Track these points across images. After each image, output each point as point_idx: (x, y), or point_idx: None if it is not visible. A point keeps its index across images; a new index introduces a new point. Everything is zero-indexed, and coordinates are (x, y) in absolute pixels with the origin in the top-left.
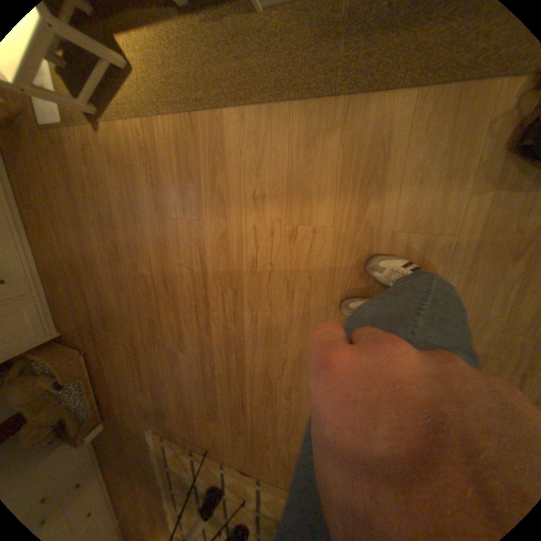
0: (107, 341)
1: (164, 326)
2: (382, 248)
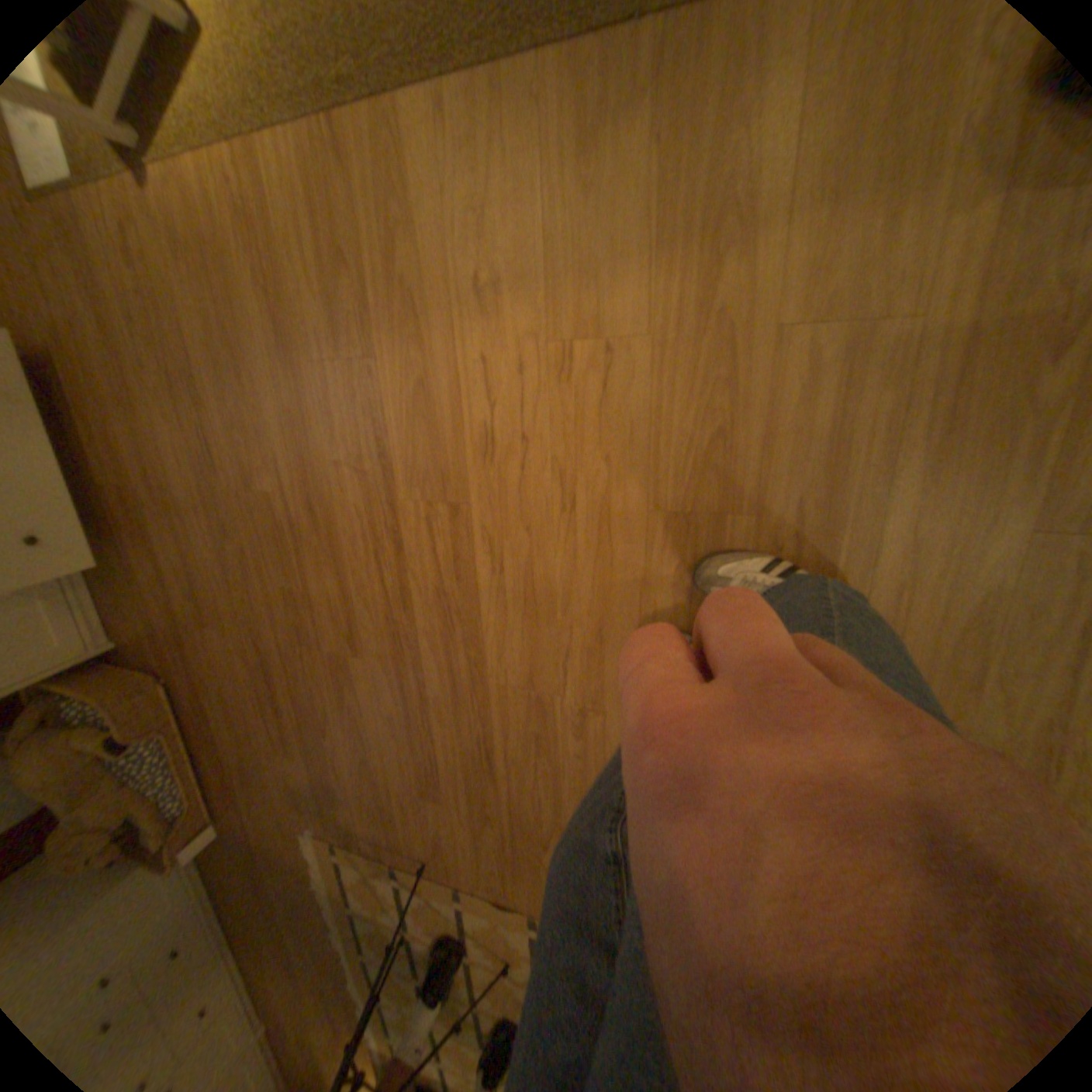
0: (209, 648)
1: (317, 603)
2: (756, 369)
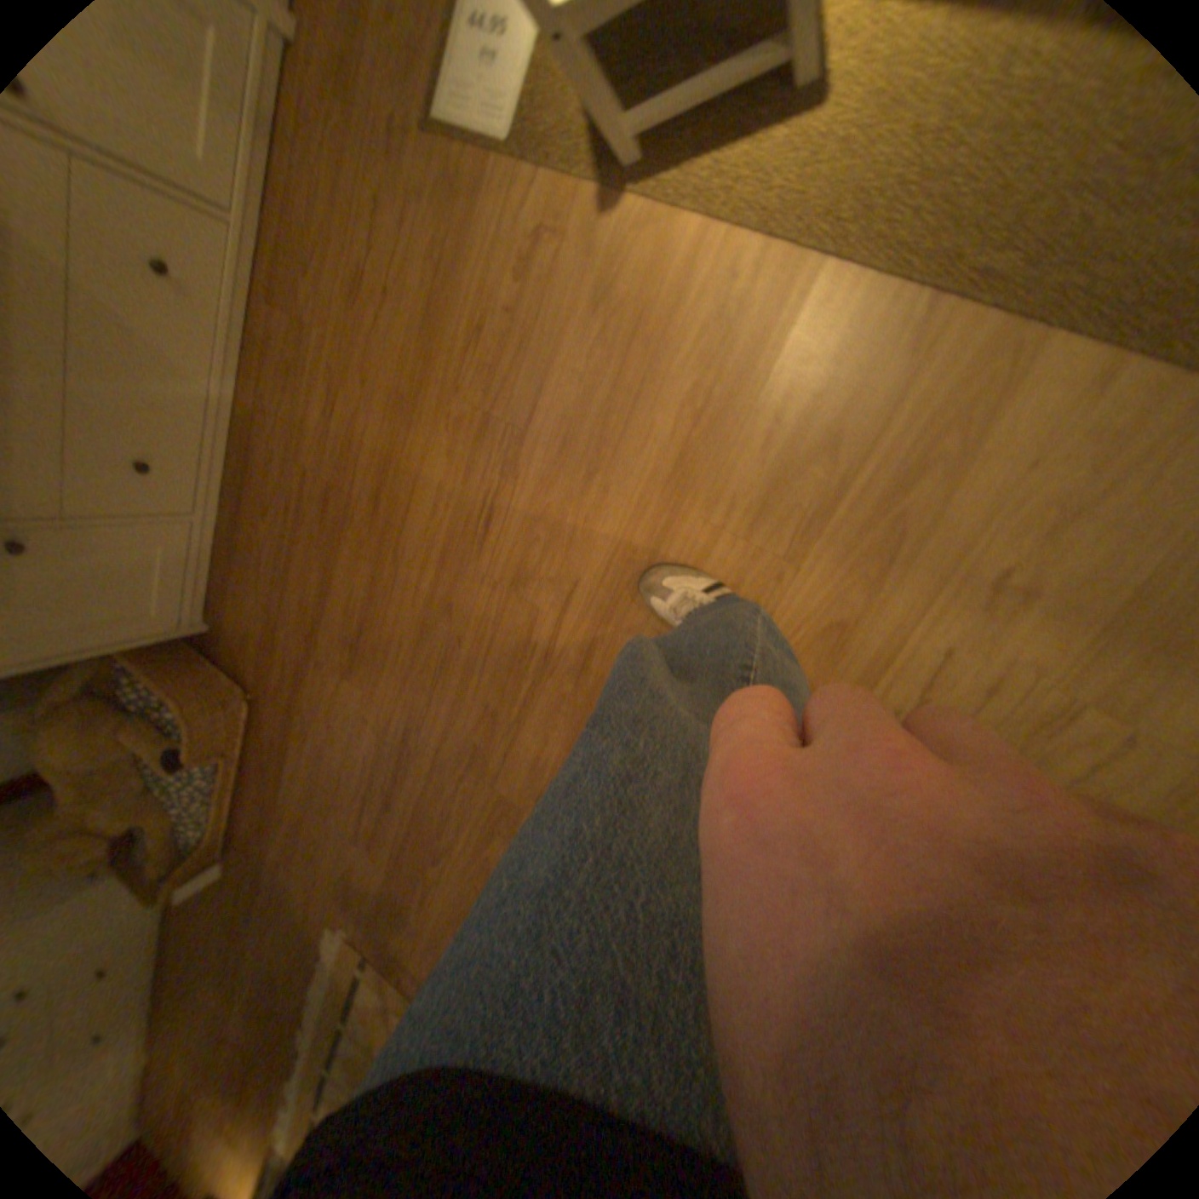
0: (342, 705)
1: (527, 746)
2: None
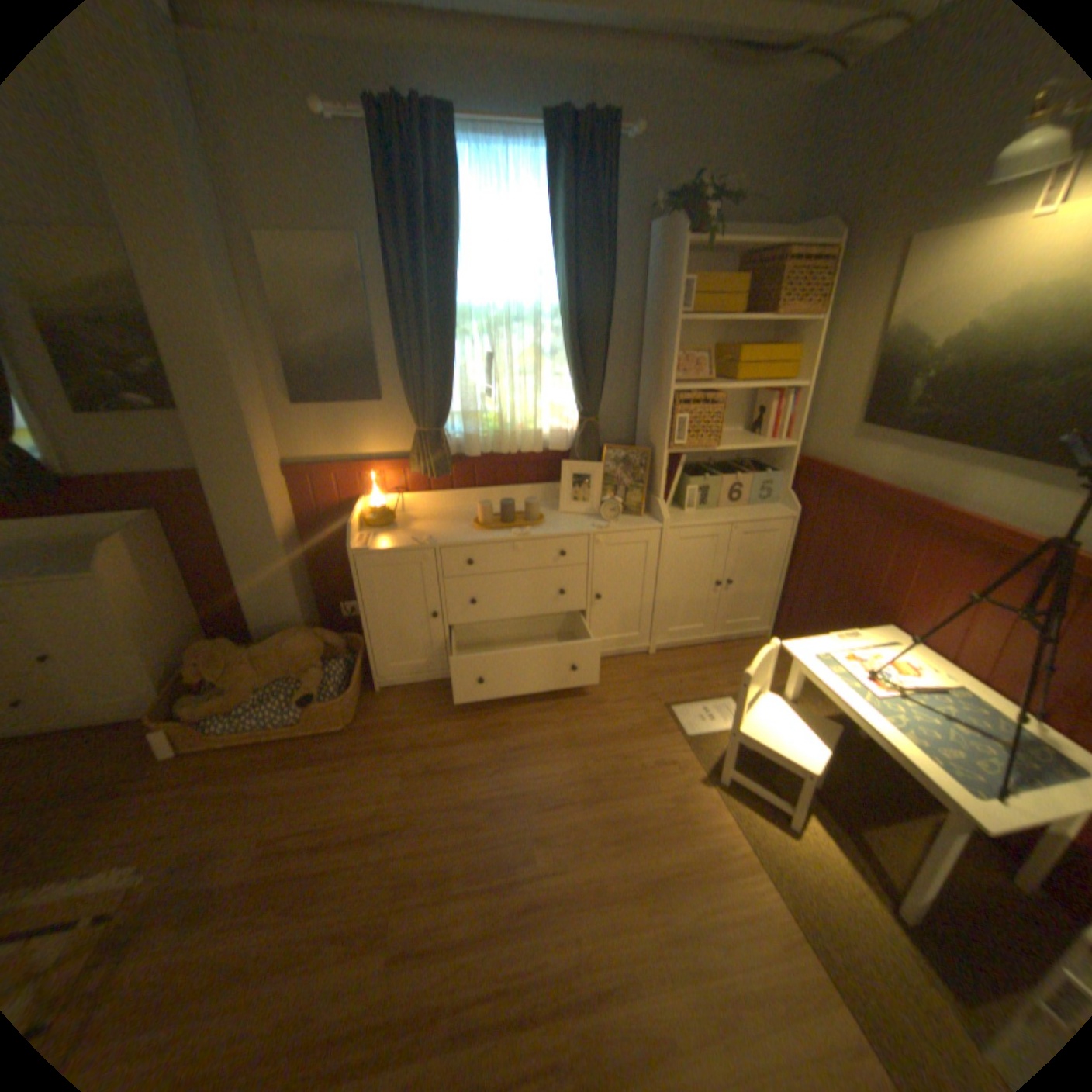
0: (381, 790)
1: (442, 922)
2: None
